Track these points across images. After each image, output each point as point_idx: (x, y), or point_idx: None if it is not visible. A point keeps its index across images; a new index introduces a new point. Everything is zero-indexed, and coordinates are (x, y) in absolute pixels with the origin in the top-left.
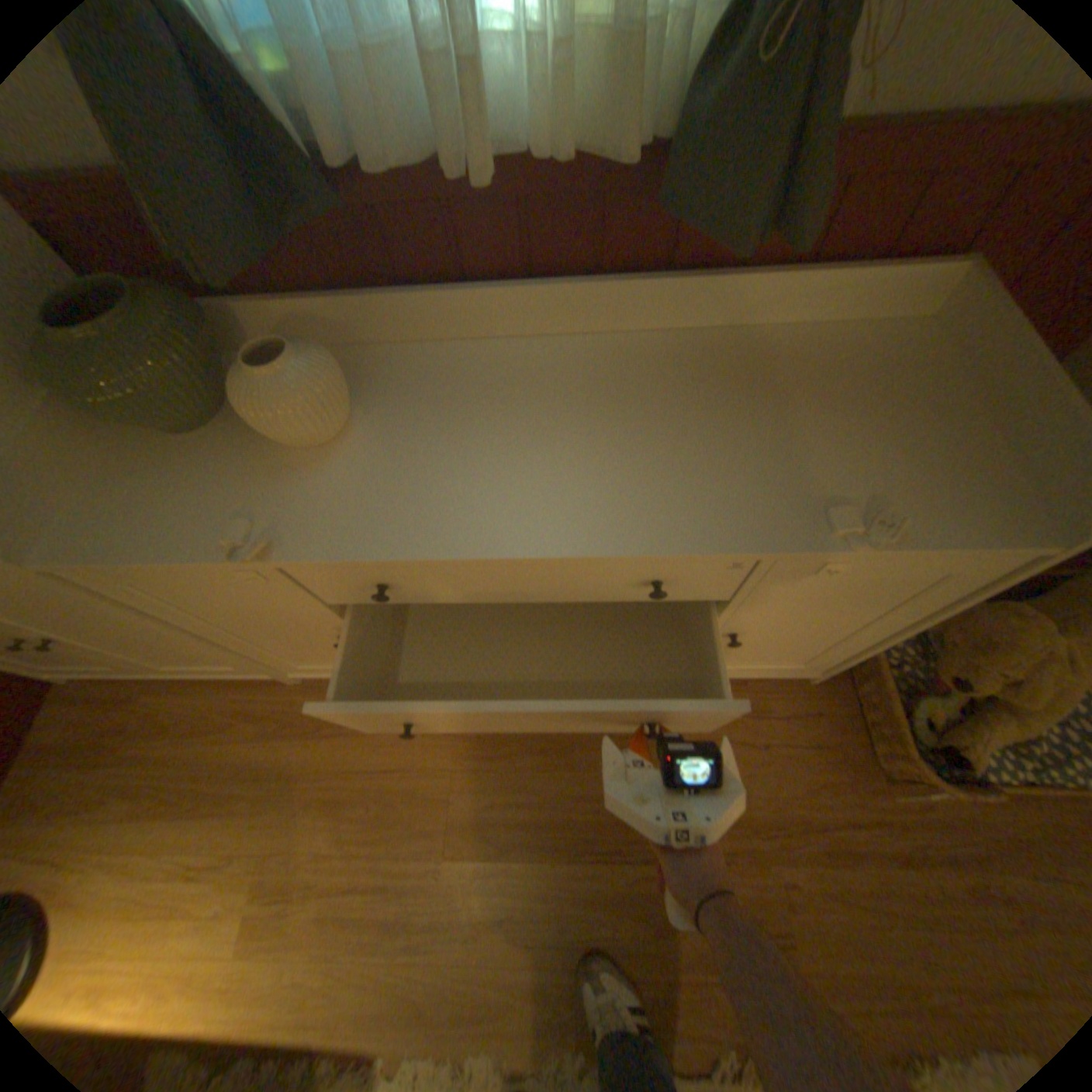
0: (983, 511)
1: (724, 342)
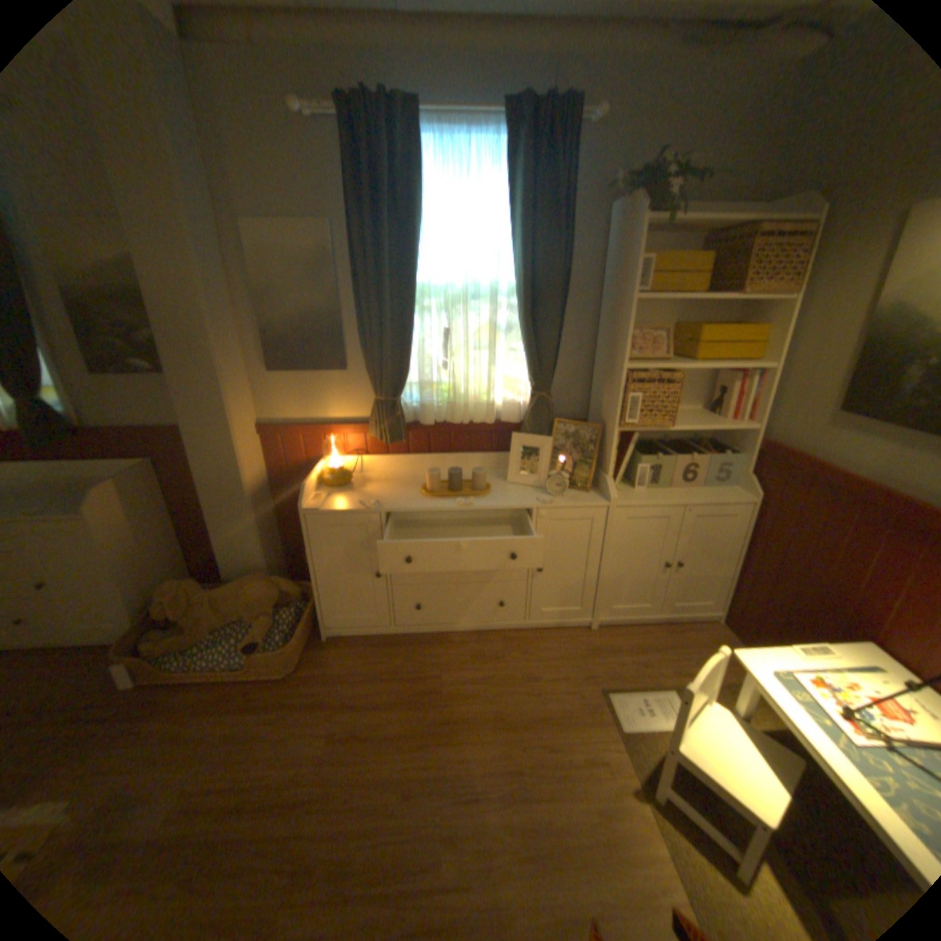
0: (70, 512)
1: (72, 483)
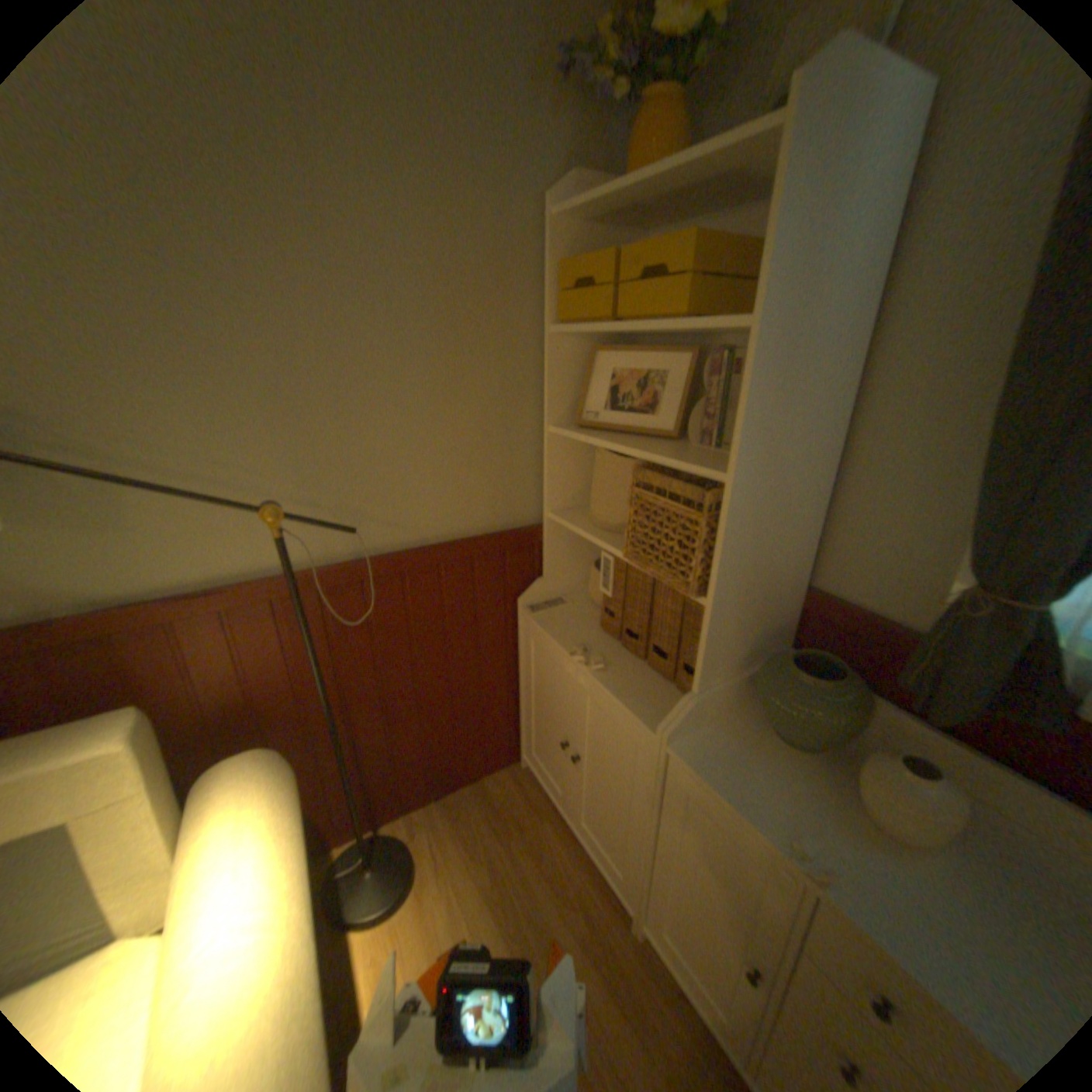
0: None
1: None
